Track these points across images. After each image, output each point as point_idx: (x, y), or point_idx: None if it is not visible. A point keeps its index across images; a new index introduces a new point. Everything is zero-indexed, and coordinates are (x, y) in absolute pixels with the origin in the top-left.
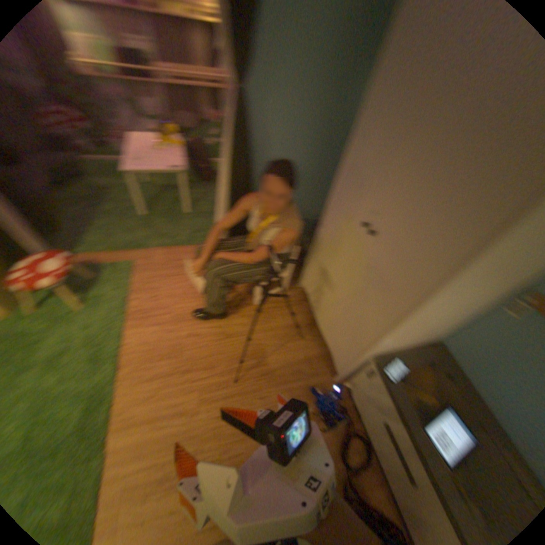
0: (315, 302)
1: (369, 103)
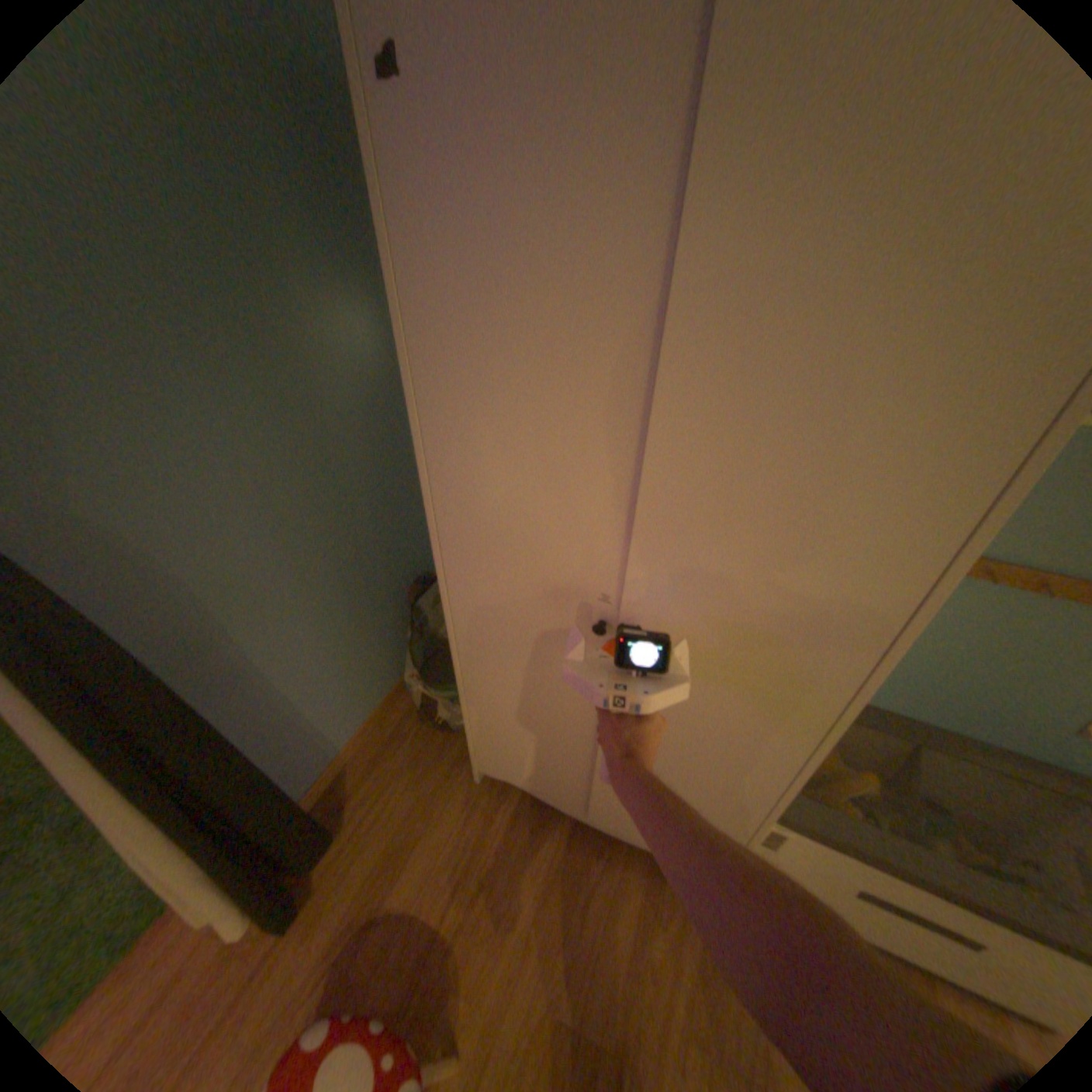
0: (557, 791)
1: (426, 387)
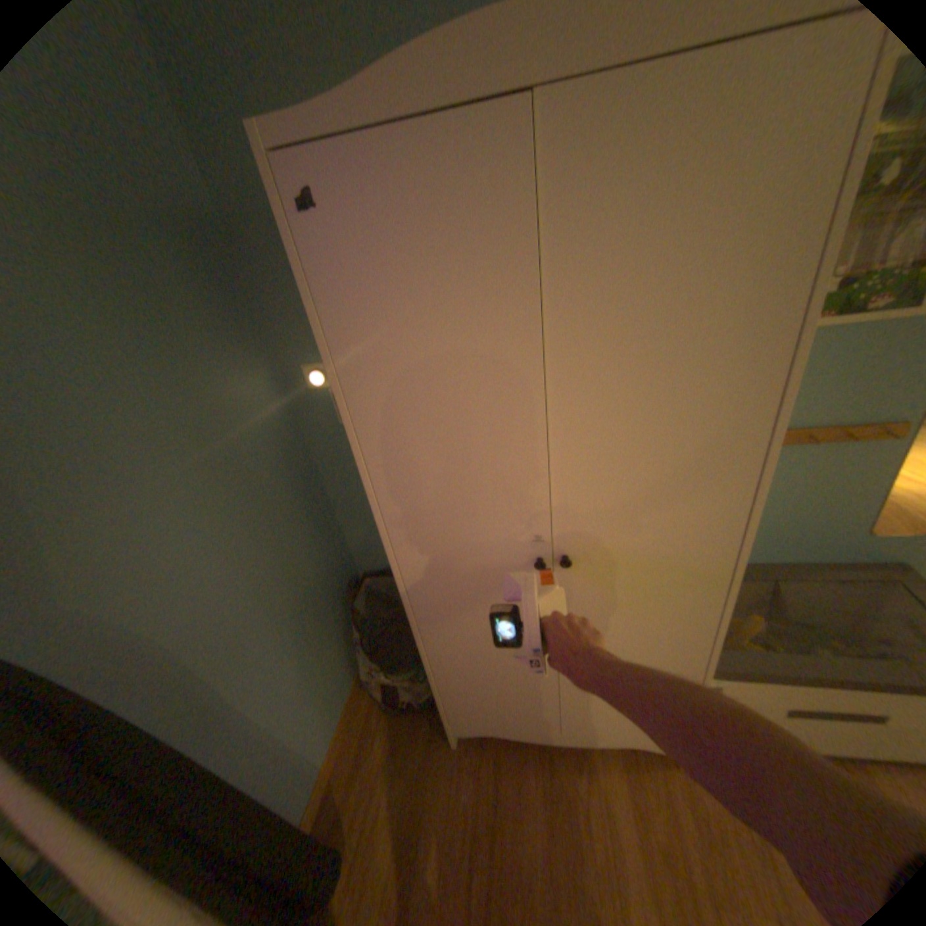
0: (528, 725)
1: (361, 415)
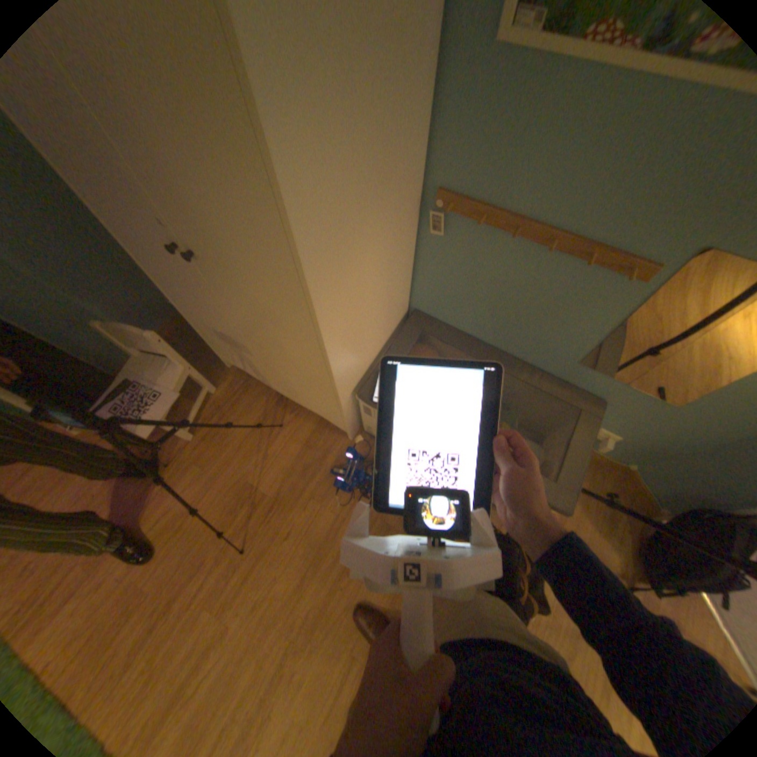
0: (257, 373)
1: None
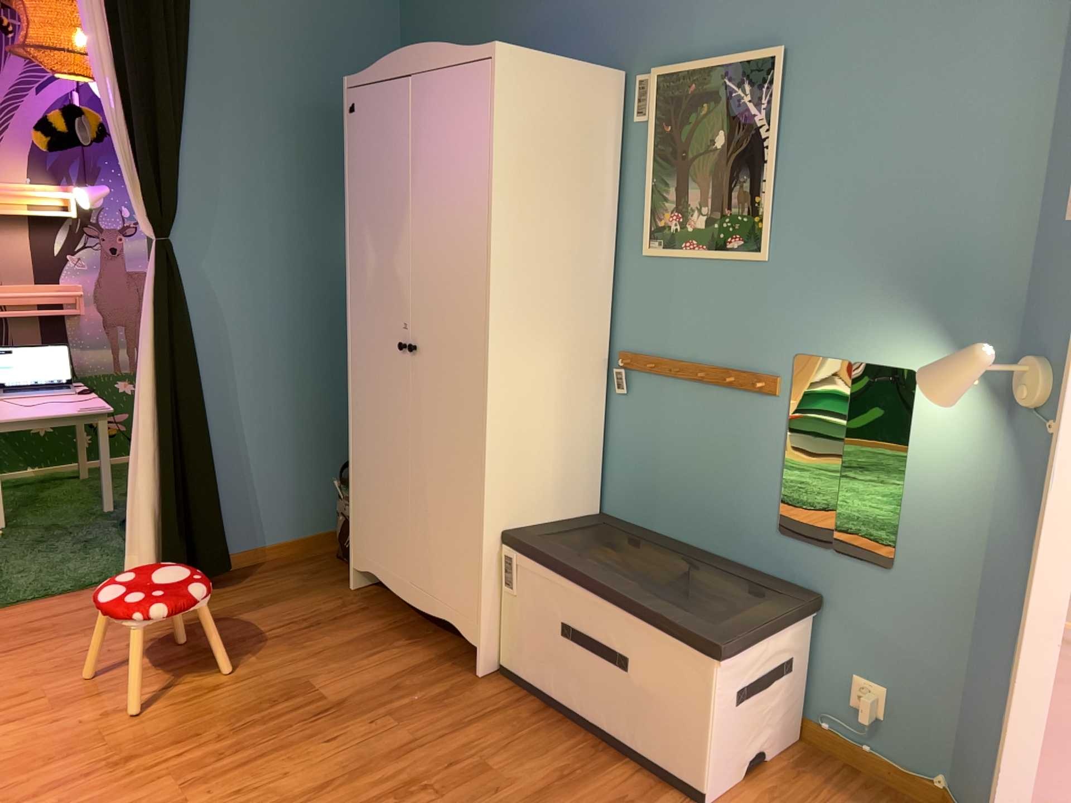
0: (390, 561)
1: (350, 221)
